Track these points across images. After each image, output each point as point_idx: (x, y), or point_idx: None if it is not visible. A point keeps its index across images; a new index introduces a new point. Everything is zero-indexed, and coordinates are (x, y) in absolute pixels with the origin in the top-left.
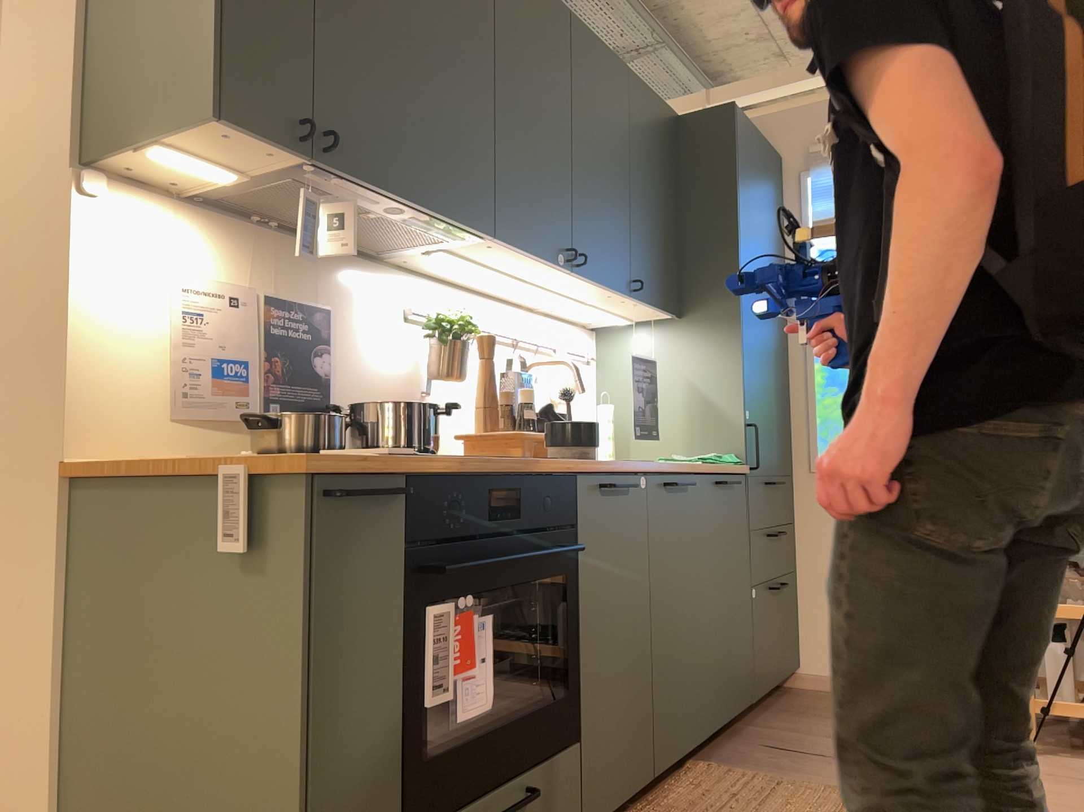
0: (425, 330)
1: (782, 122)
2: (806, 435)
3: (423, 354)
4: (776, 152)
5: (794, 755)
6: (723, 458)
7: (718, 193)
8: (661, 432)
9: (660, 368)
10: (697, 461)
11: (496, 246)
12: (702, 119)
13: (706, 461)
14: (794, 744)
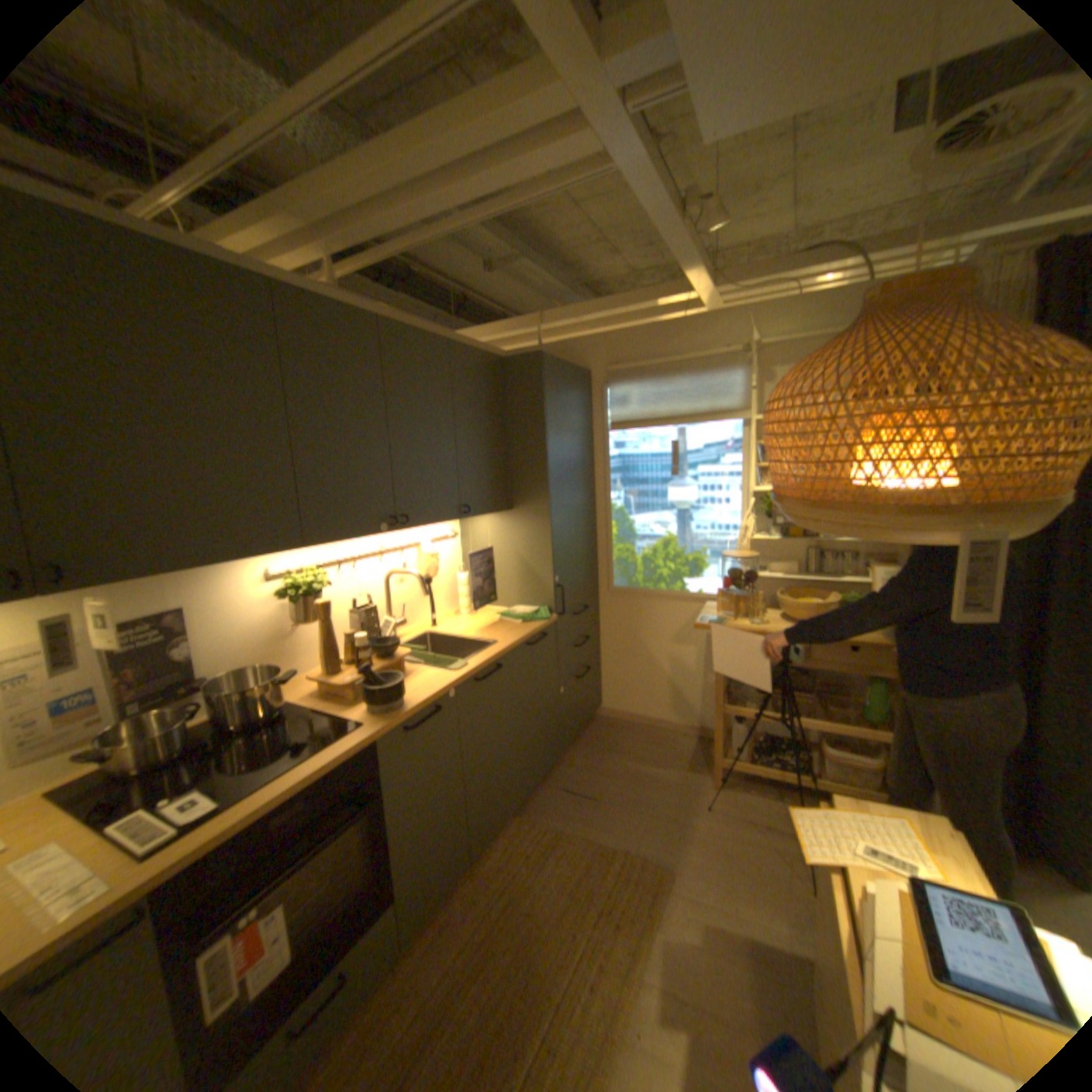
0: (278, 595)
1: (590, 343)
2: (605, 568)
3: (286, 604)
4: (586, 367)
5: (576, 801)
6: (536, 616)
7: (531, 421)
8: (501, 587)
9: (498, 544)
10: (518, 620)
11: (313, 544)
12: (519, 362)
13: (523, 621)
14: (579, 787)
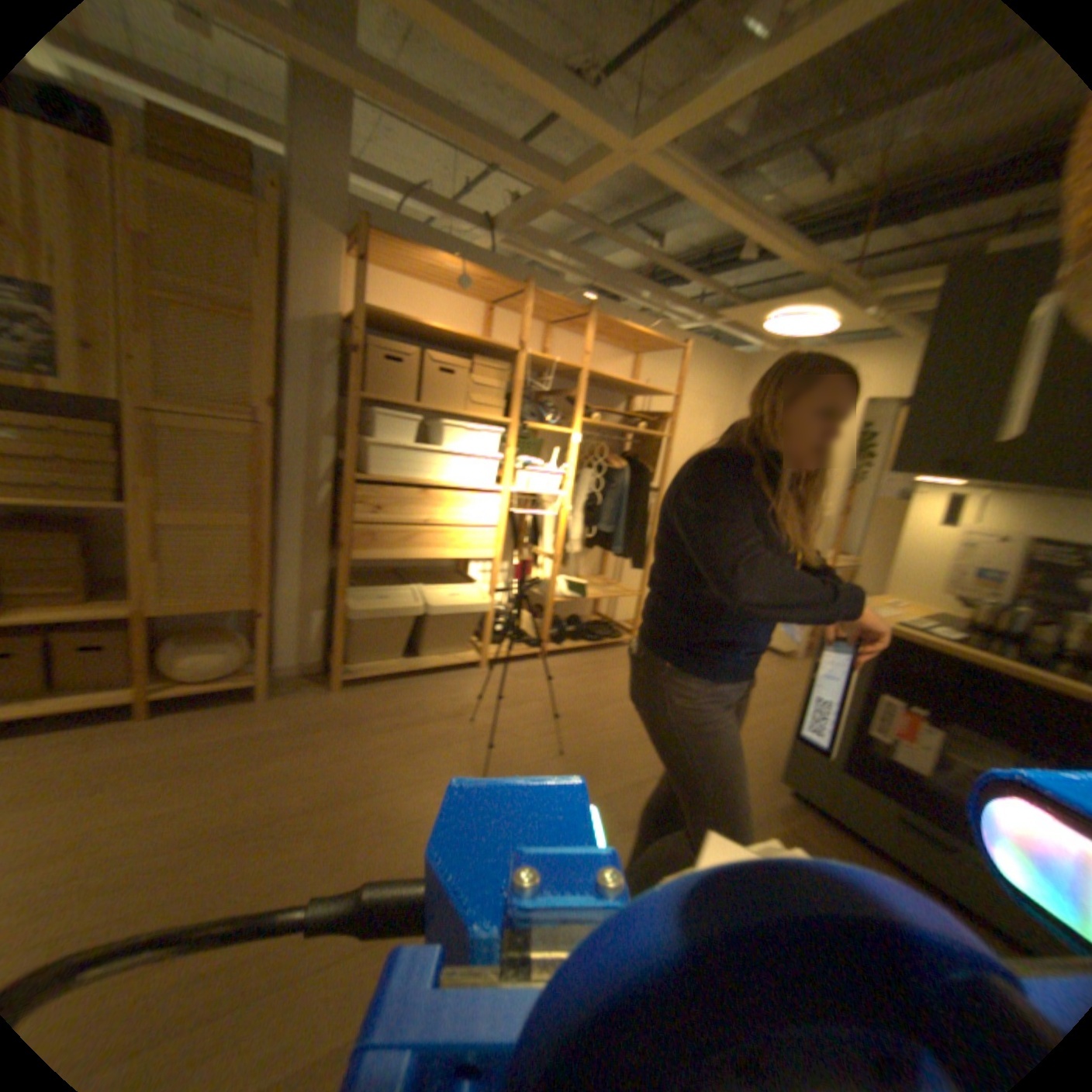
0: None
1: None
2: None
3: None
4: None
5: None
6: None
7: None
8: None
9: None
10: None
11: None
12: None
13: None
14: None
